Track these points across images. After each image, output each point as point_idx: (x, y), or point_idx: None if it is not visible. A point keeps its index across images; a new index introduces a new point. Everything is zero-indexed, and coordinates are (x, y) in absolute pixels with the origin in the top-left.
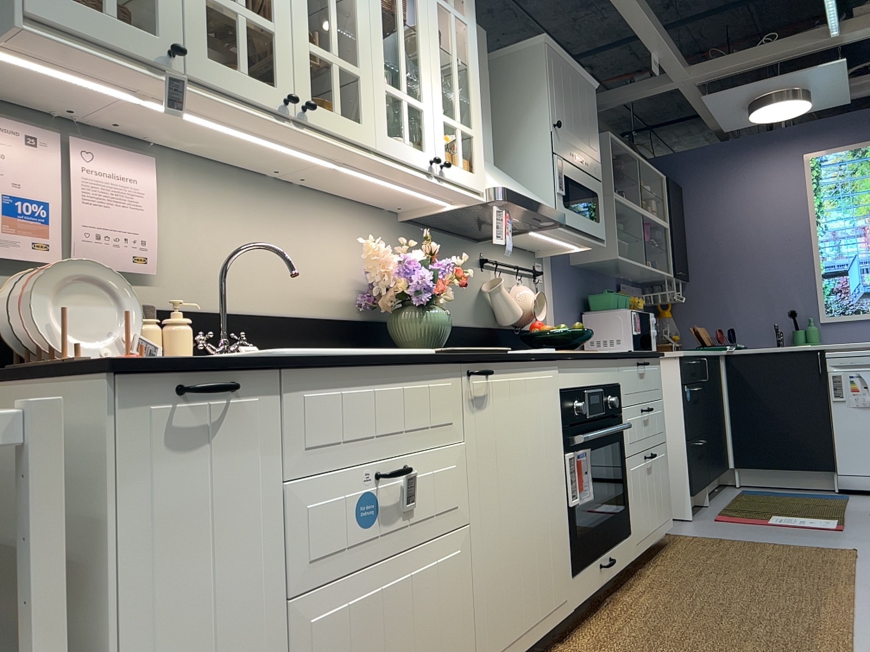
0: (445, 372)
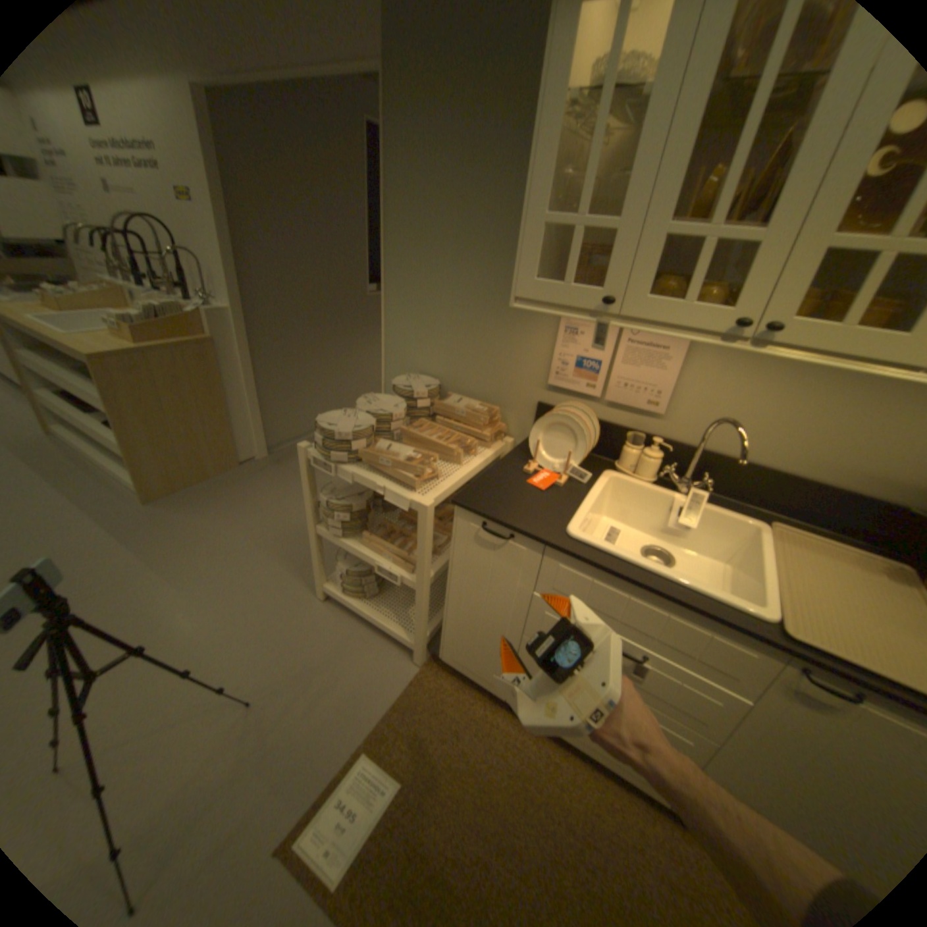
0: (755, 645)
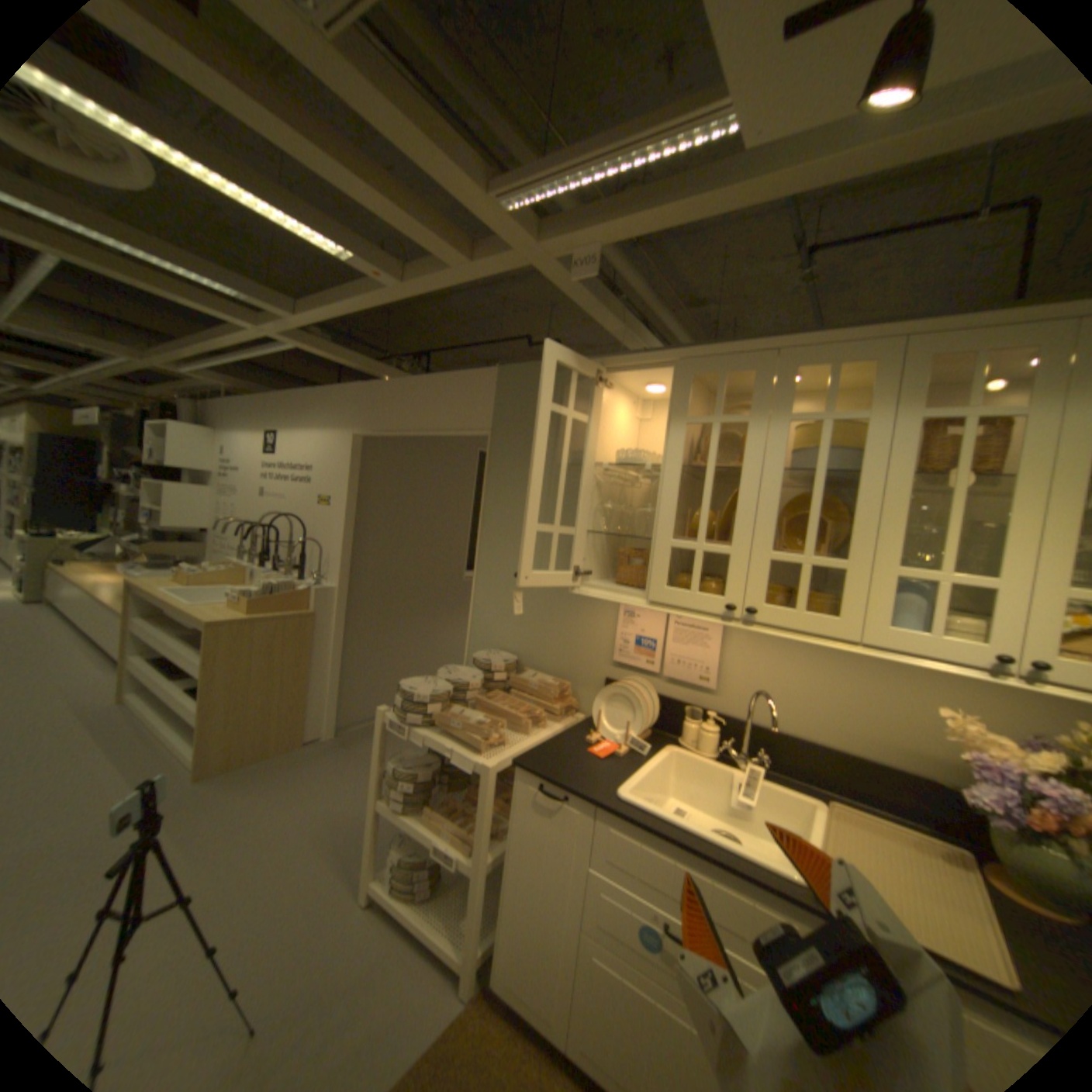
0: (791, 912)
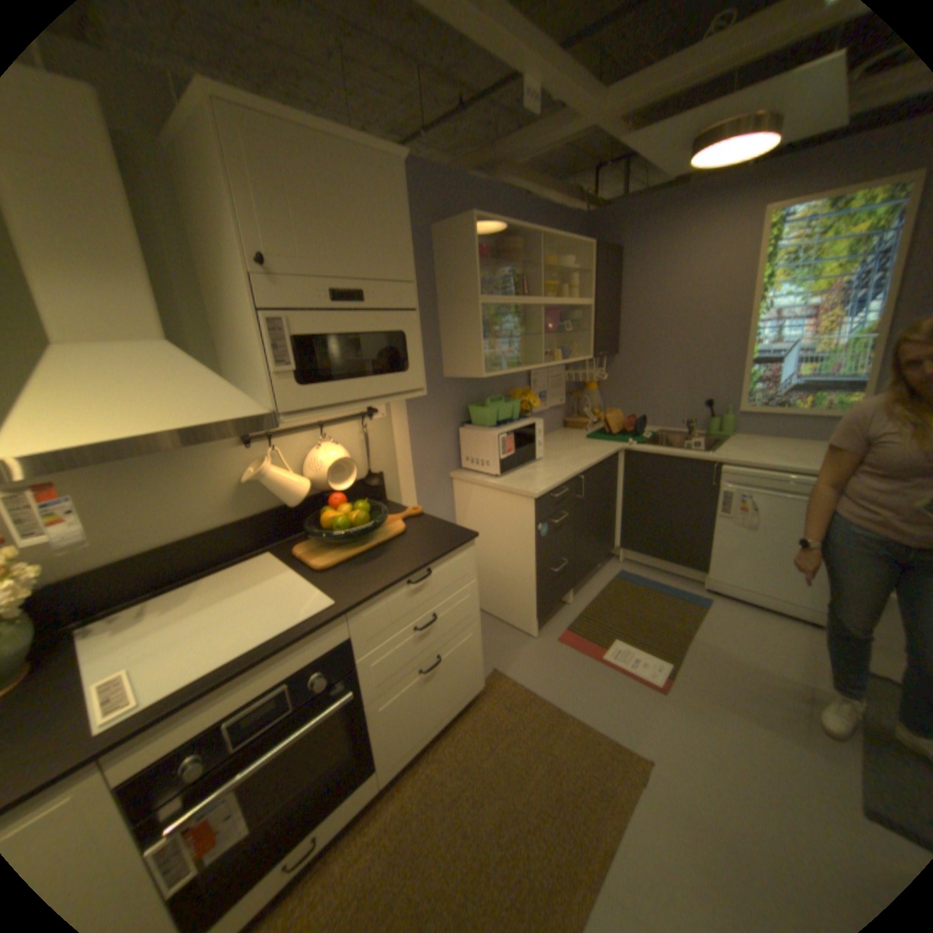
0: None
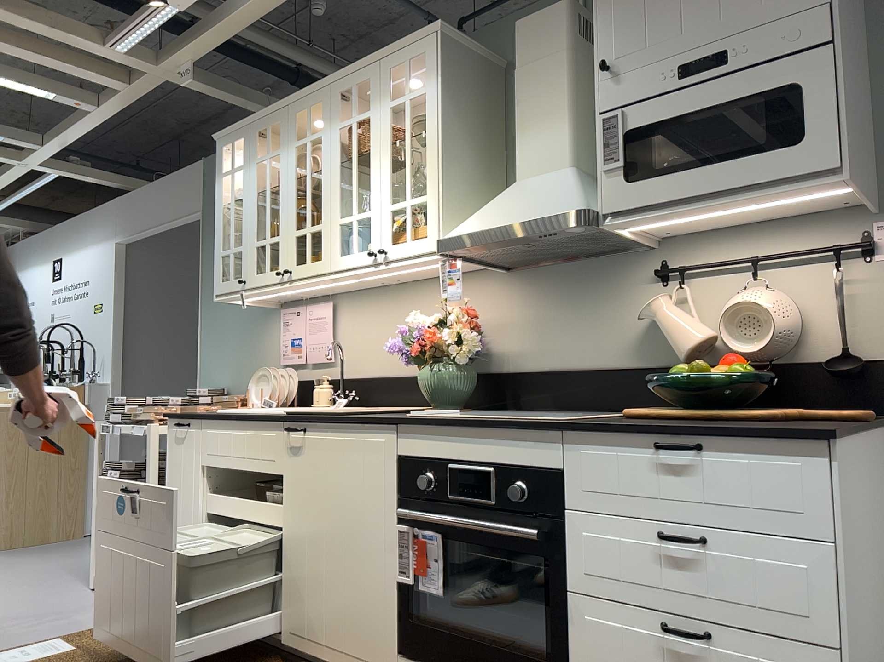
0: (271, 426)
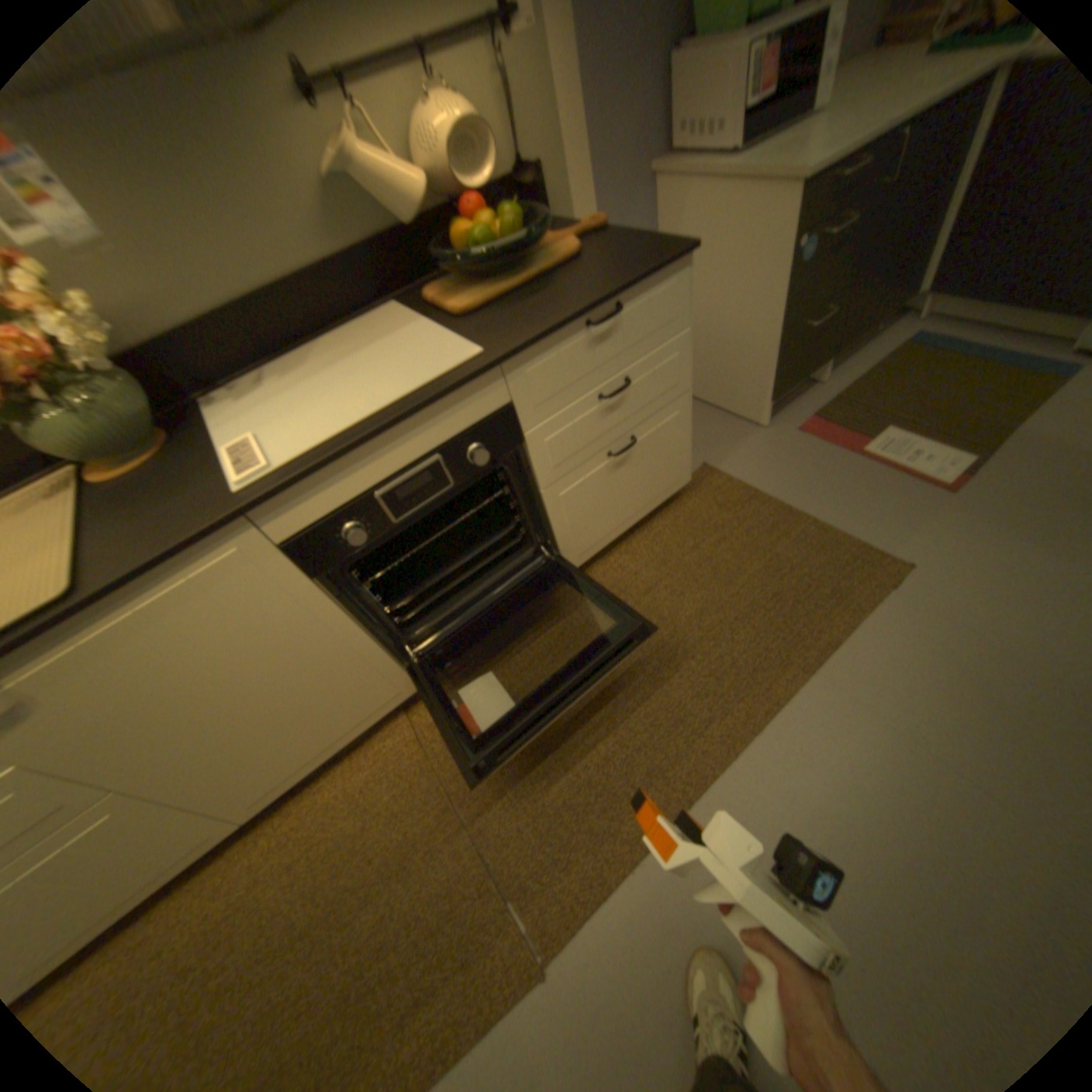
0: None
